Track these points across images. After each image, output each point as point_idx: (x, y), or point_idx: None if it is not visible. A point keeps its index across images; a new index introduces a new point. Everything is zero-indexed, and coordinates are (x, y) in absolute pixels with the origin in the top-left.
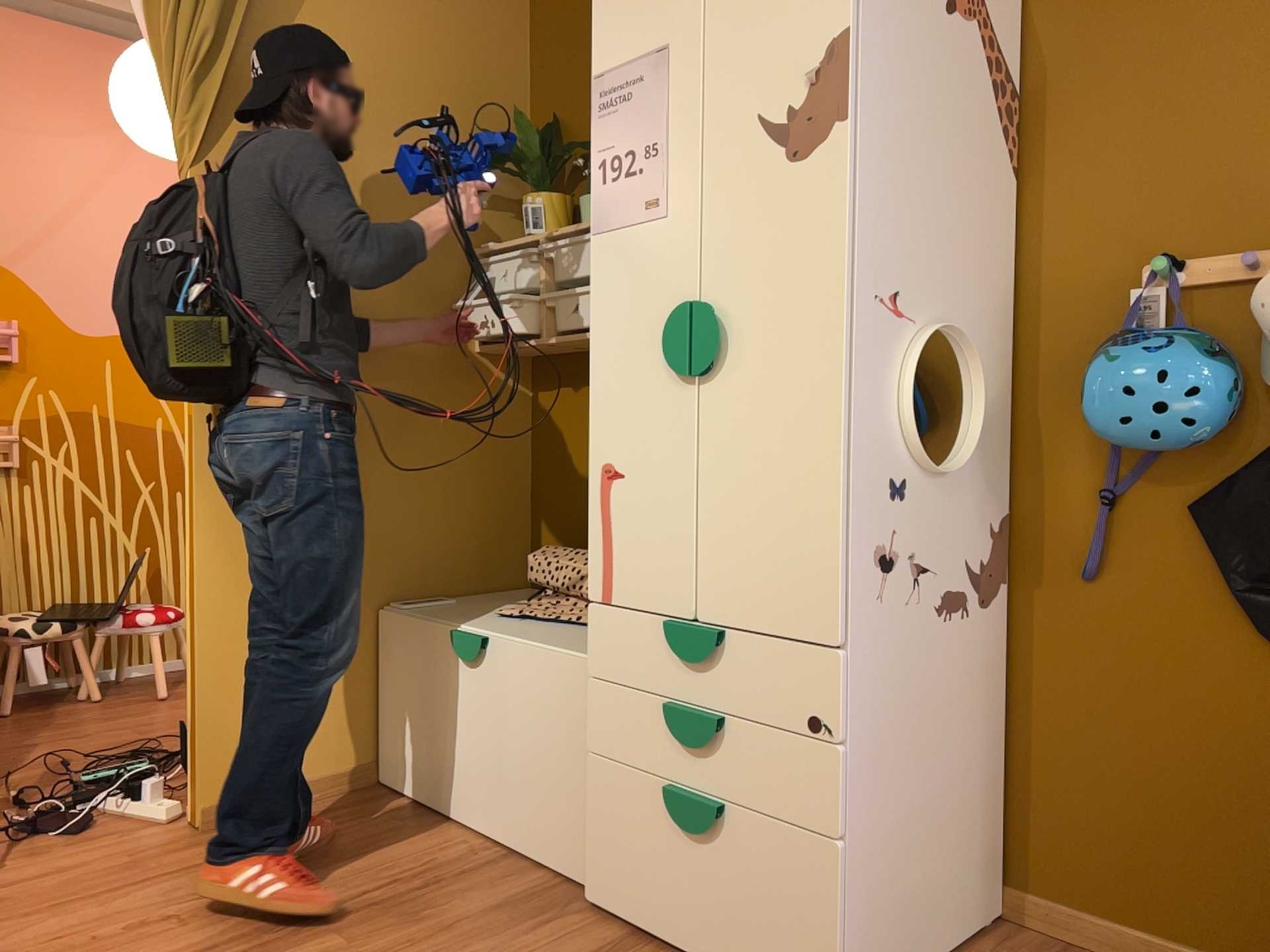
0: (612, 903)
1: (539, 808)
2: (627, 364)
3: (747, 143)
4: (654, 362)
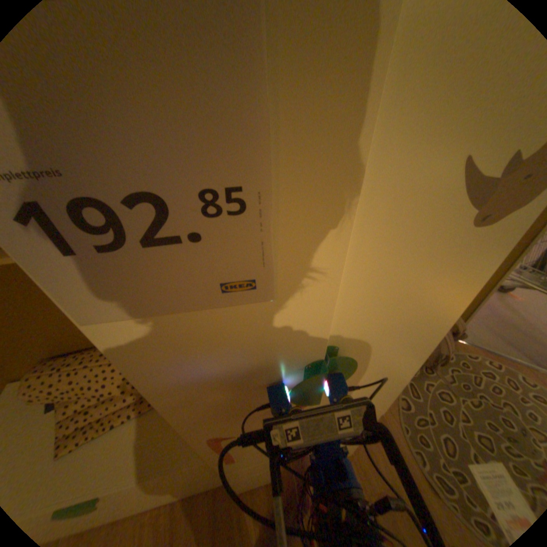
0: (253, 488)
1: (186, 491)
2: (224, 396)
3: (433, 197)
4: (261, 387)
